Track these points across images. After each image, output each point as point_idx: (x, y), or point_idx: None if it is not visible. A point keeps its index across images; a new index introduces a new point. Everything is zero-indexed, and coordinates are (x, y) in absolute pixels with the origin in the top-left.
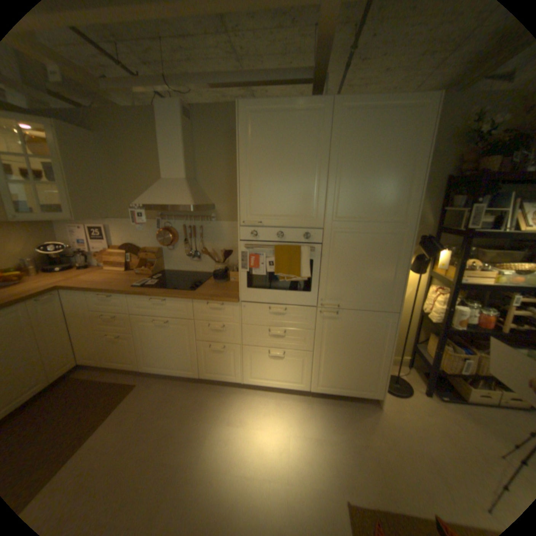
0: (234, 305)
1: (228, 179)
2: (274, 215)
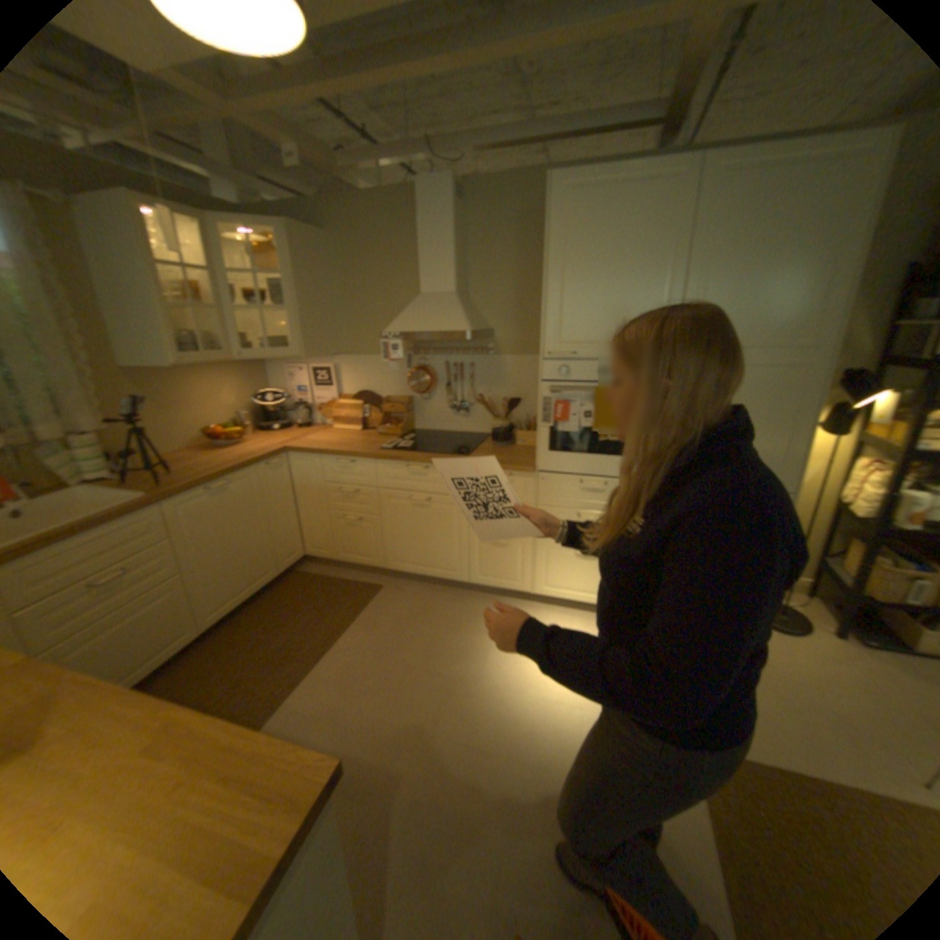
0: (528, 476)
1: (518, 289)
2: (596, 343)
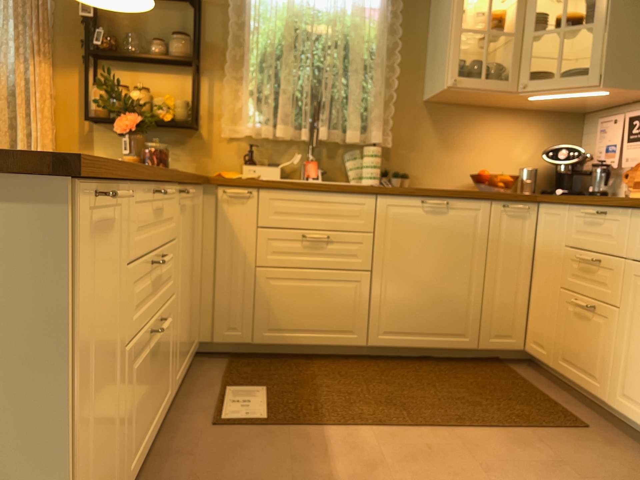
0: None
1: None
2: None
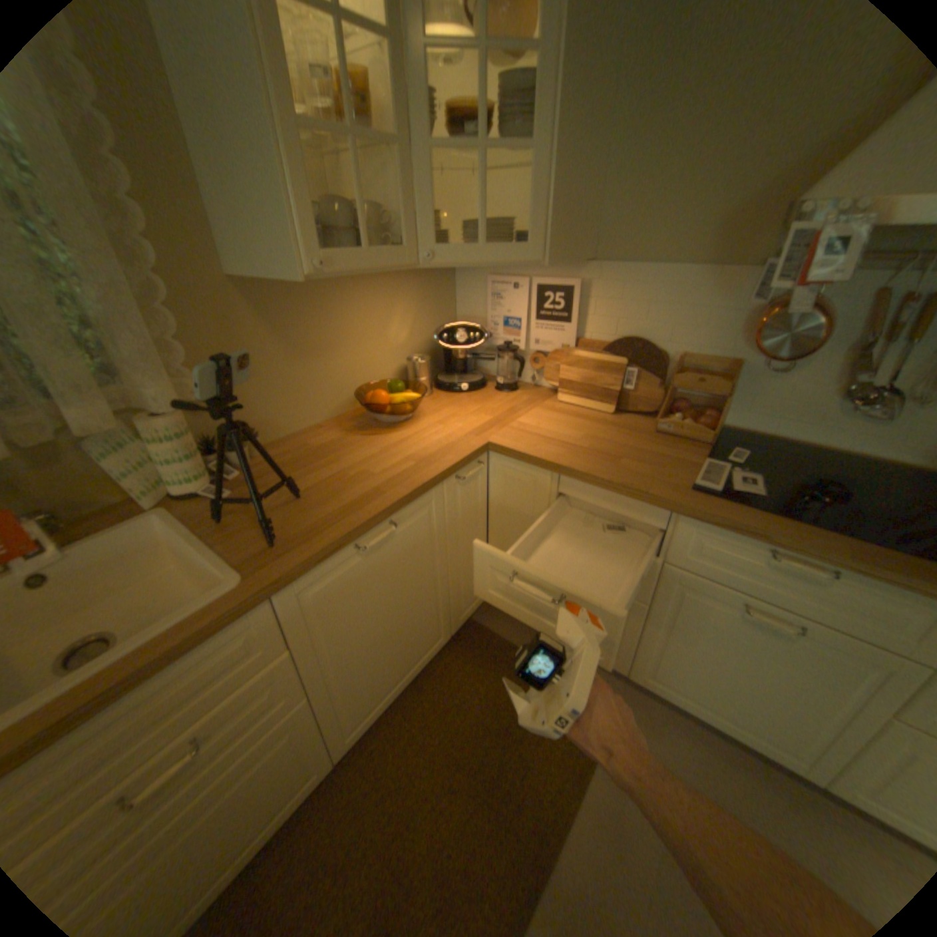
0: None
1: None
2: None
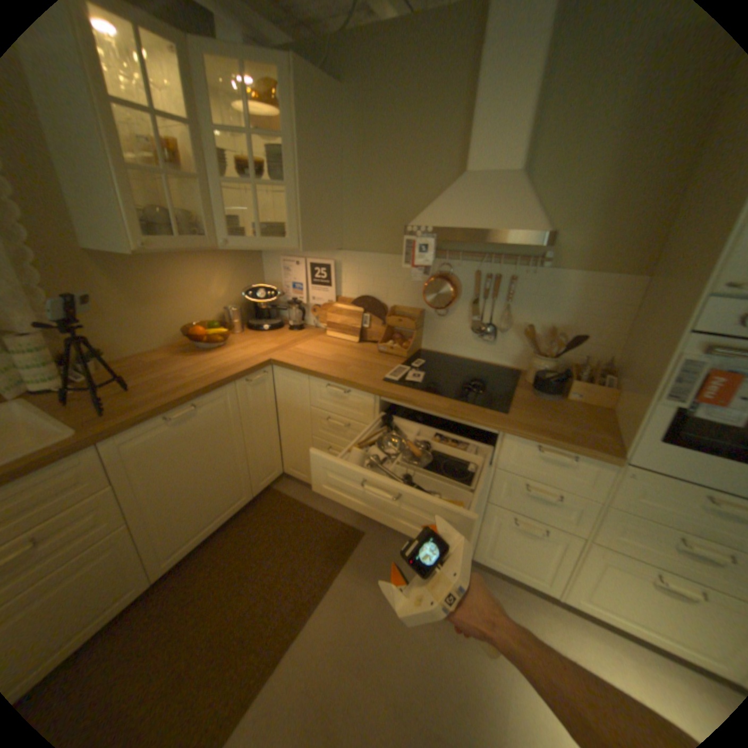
0: (608, 467)
1: (618, 169)
2: None
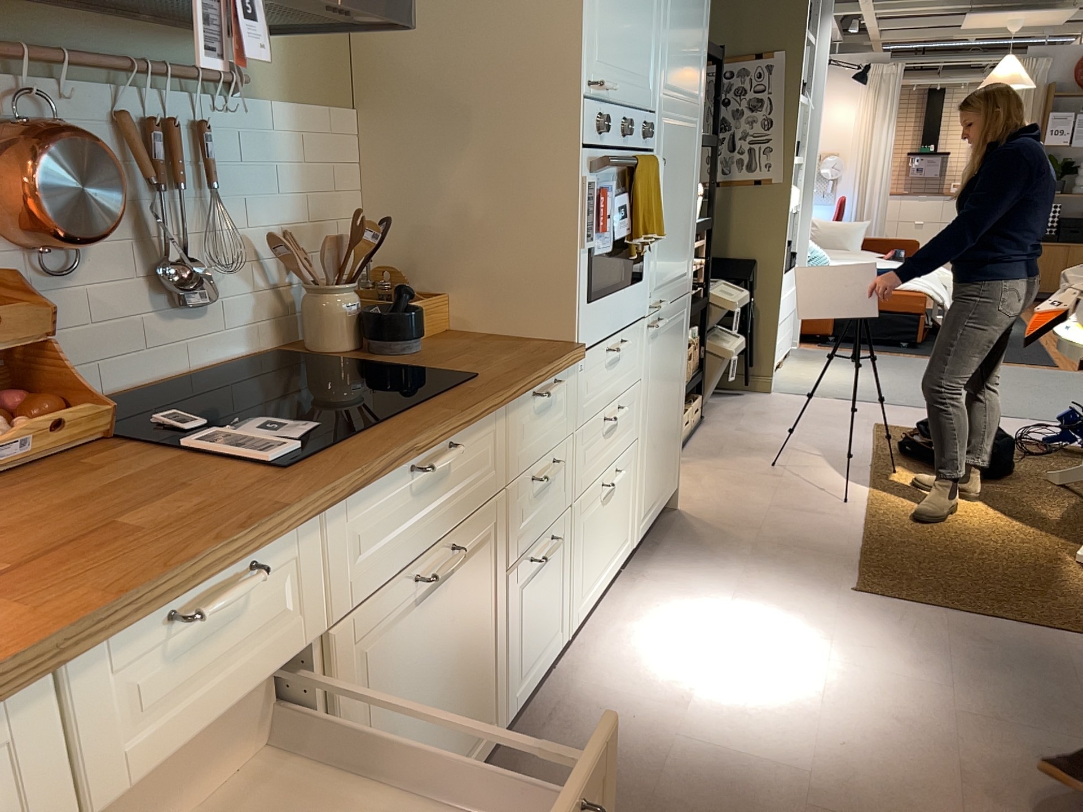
0: (570, 371)
1: None
2: (620, 72)
